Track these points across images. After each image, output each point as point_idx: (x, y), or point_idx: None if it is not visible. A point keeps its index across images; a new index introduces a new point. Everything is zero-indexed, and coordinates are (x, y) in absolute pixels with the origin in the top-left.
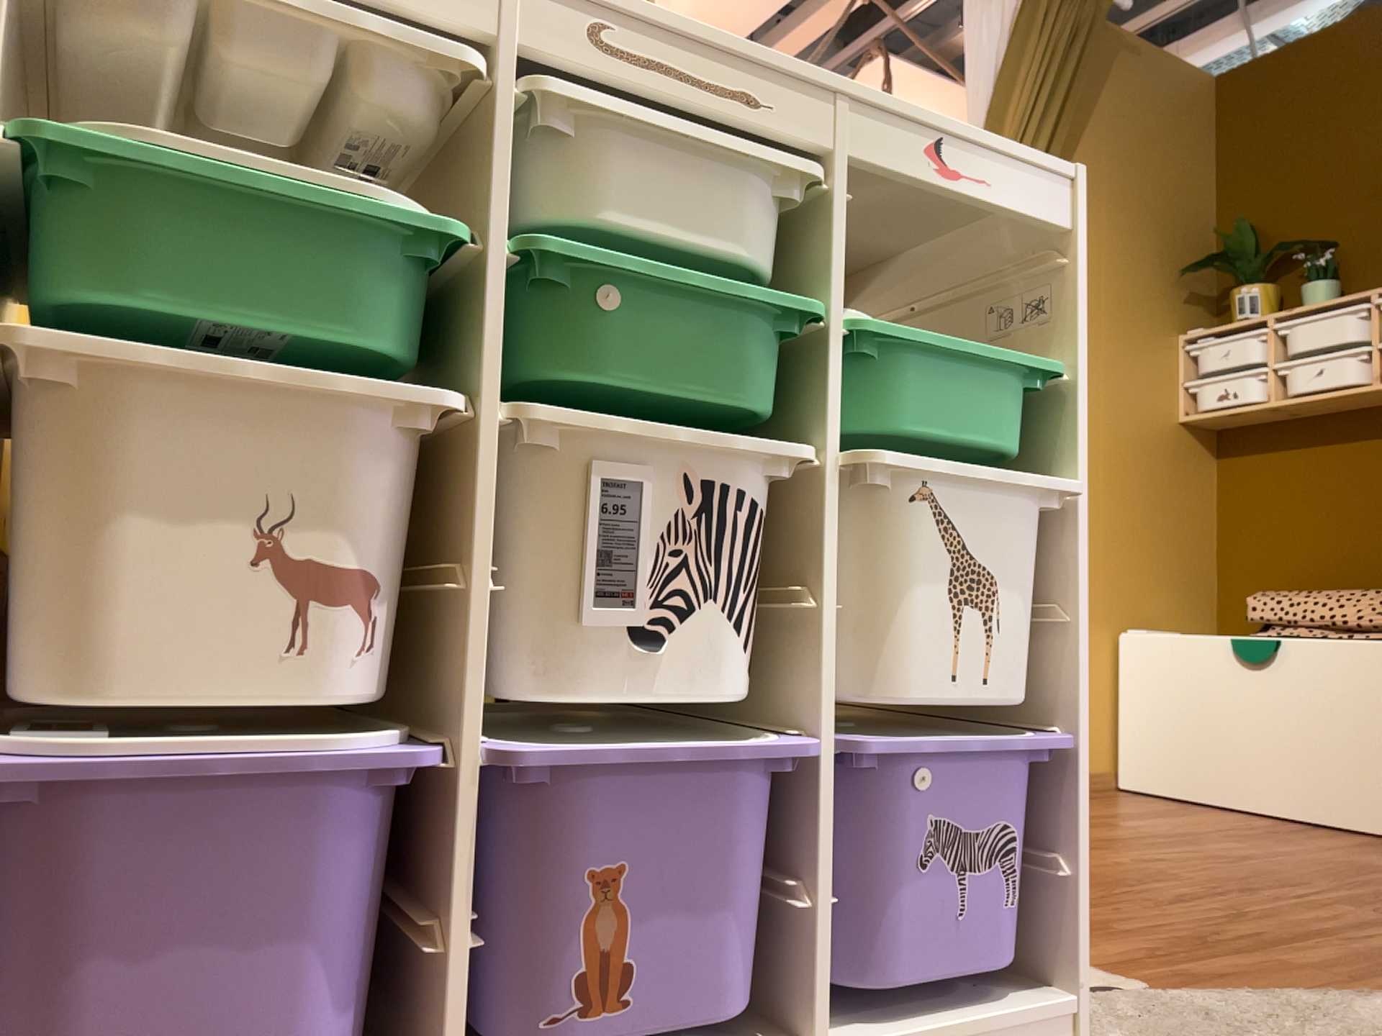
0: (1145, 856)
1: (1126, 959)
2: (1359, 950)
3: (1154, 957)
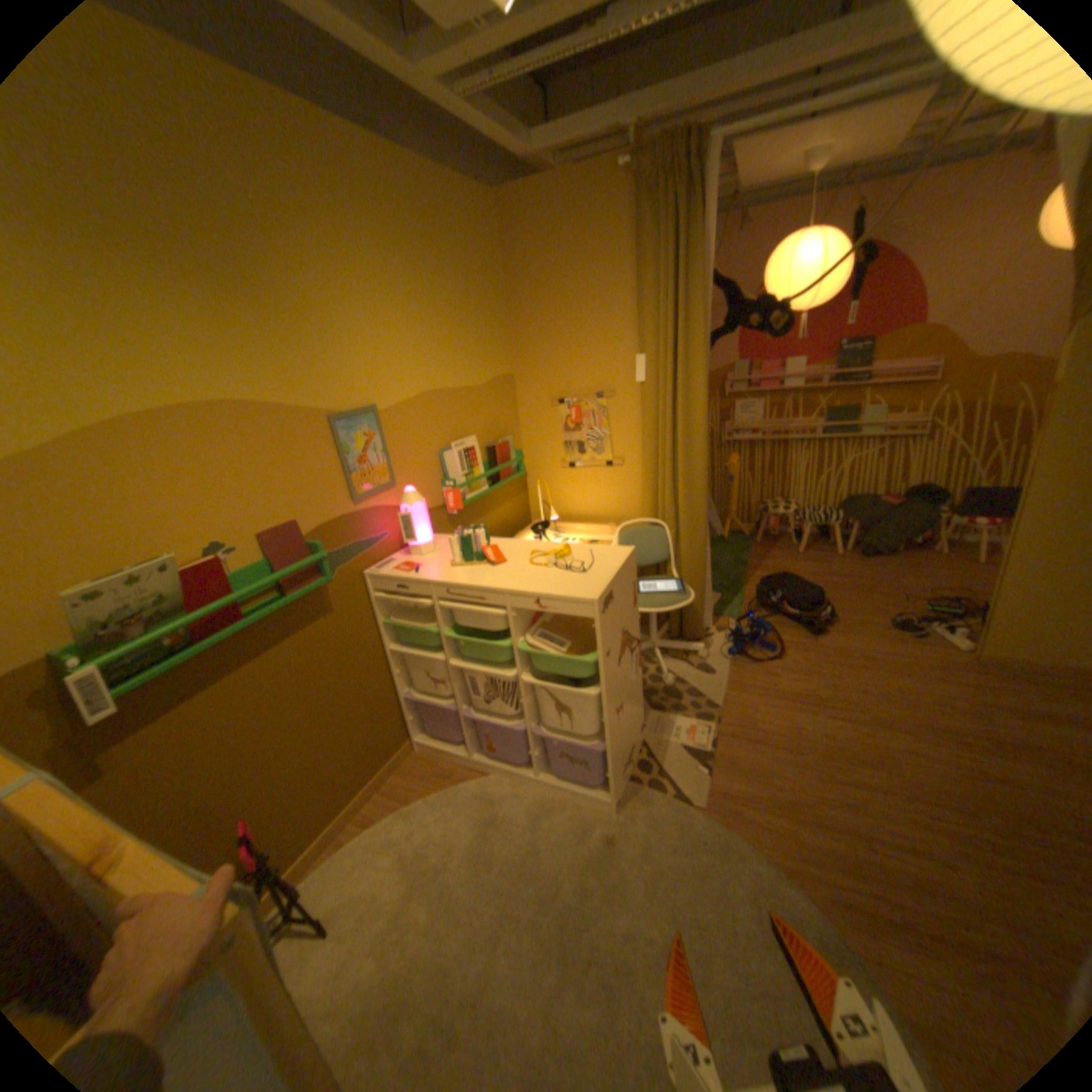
0: (916, 757)
1: (727, 800)
2: (848, 861)
3: (741, 805)
